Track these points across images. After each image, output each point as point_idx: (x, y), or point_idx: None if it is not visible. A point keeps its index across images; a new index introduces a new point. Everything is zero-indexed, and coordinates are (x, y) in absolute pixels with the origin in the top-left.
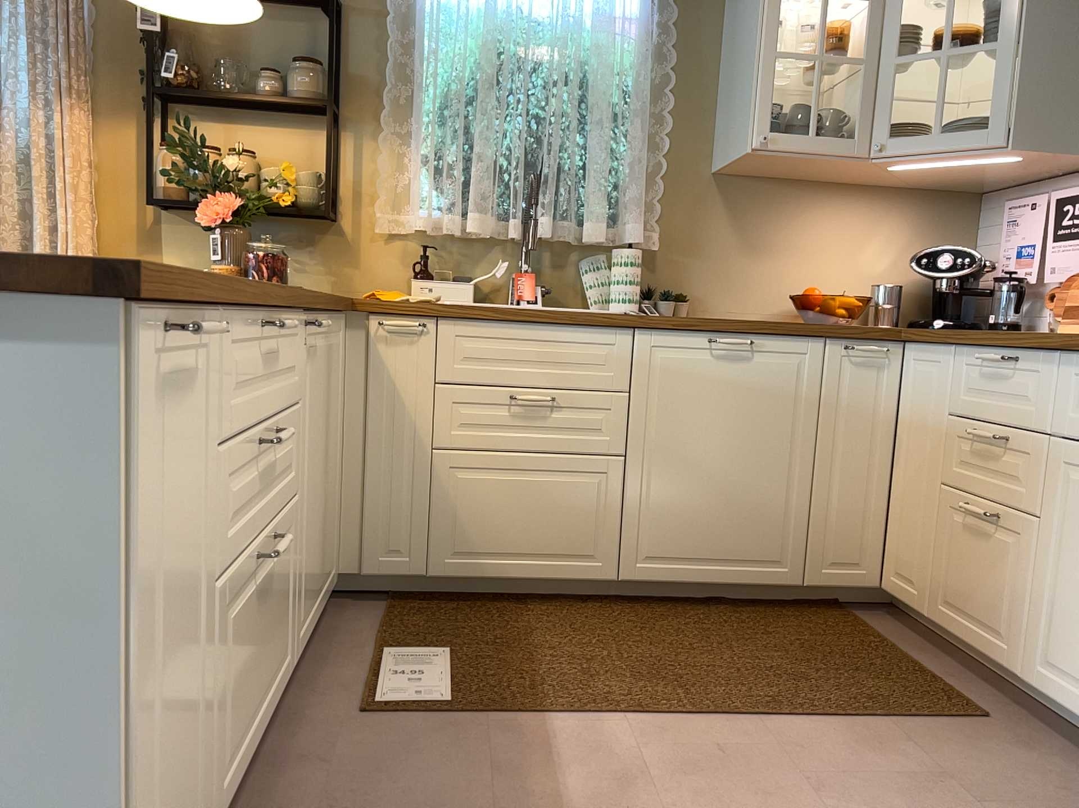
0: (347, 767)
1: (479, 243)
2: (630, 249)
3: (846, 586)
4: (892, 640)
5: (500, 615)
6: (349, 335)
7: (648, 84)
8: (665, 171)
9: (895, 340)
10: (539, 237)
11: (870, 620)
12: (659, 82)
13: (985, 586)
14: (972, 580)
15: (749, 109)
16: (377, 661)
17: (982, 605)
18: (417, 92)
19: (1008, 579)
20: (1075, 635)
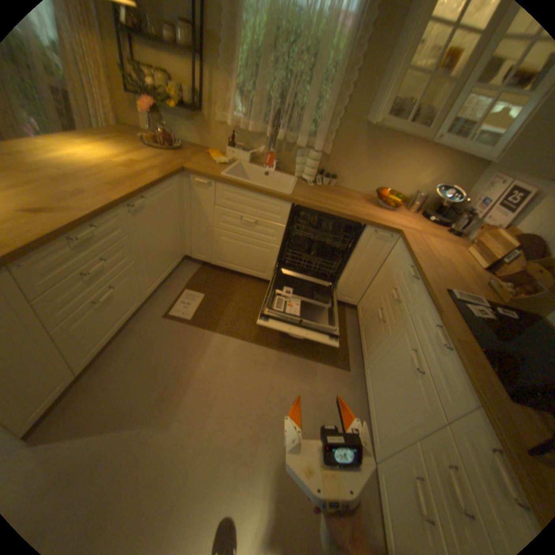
0: (147, 339)
1: (257, 133)
2: (319, 149)
3: (345, 302)
4: (347, 325)
5: (231, 281)
6: (185, 179)
7: (349, 61)
8: (345, 114)
9: (396, 234)
10: (278, 138)
11: (348, 314)
12: (354, 62)
13: (372, 335)
14: (371, 330)
15: (384, 98)
16: (181, 294)
17: (369, 339)
18: (236, 46)
19: (377, 340)
20: (378, 373)
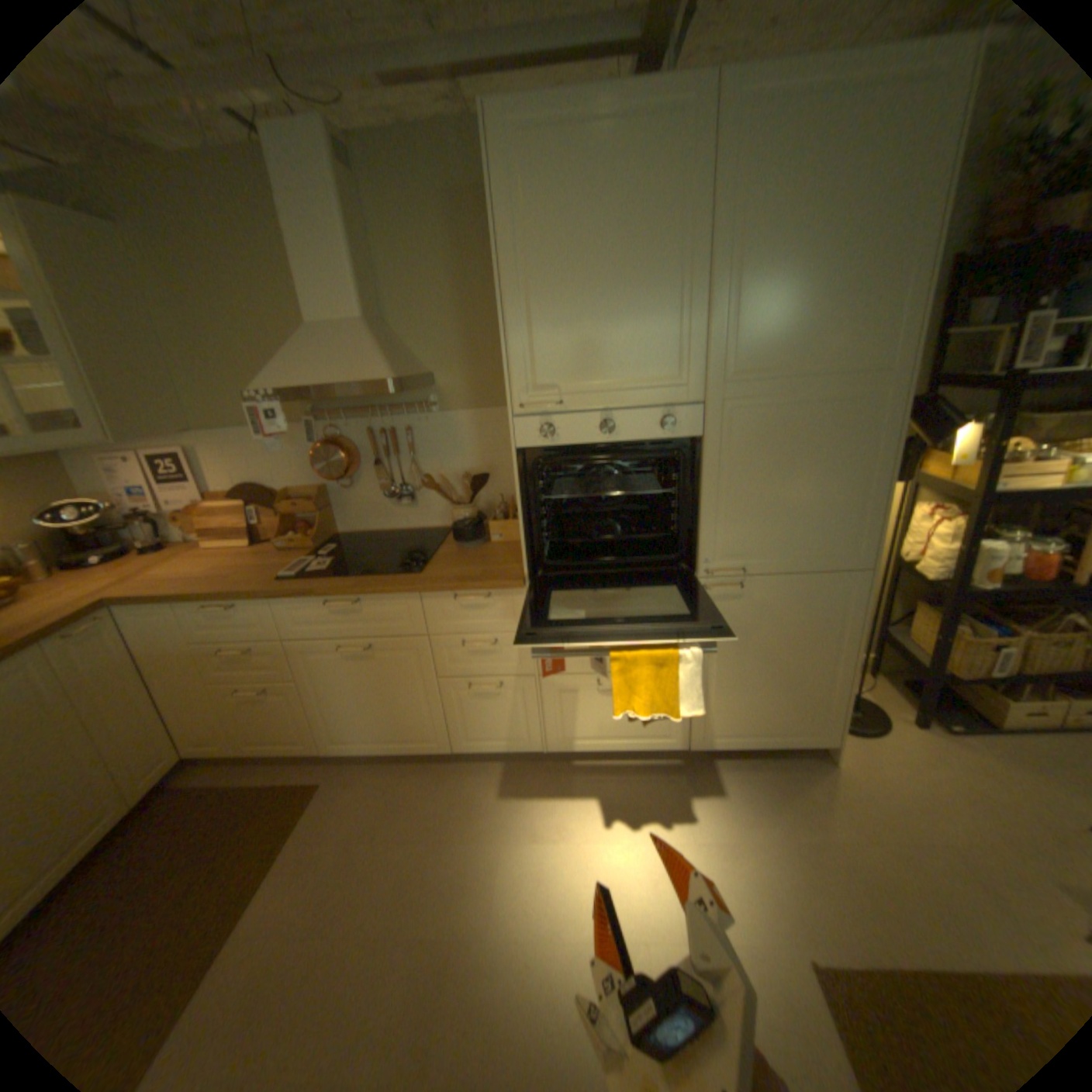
0: None
1: None
2: None
3: (159, 781)
4: (218, 786)
5: None
6: None
7: None
8: None
9: (101, 612)
10: None
11: (188, 784)
12: None
13: (271, 727)
14: (260, 727)
15: None
16: None
17: (275, 735)
18: None
19: (287, 717)
20: (341, 725)
